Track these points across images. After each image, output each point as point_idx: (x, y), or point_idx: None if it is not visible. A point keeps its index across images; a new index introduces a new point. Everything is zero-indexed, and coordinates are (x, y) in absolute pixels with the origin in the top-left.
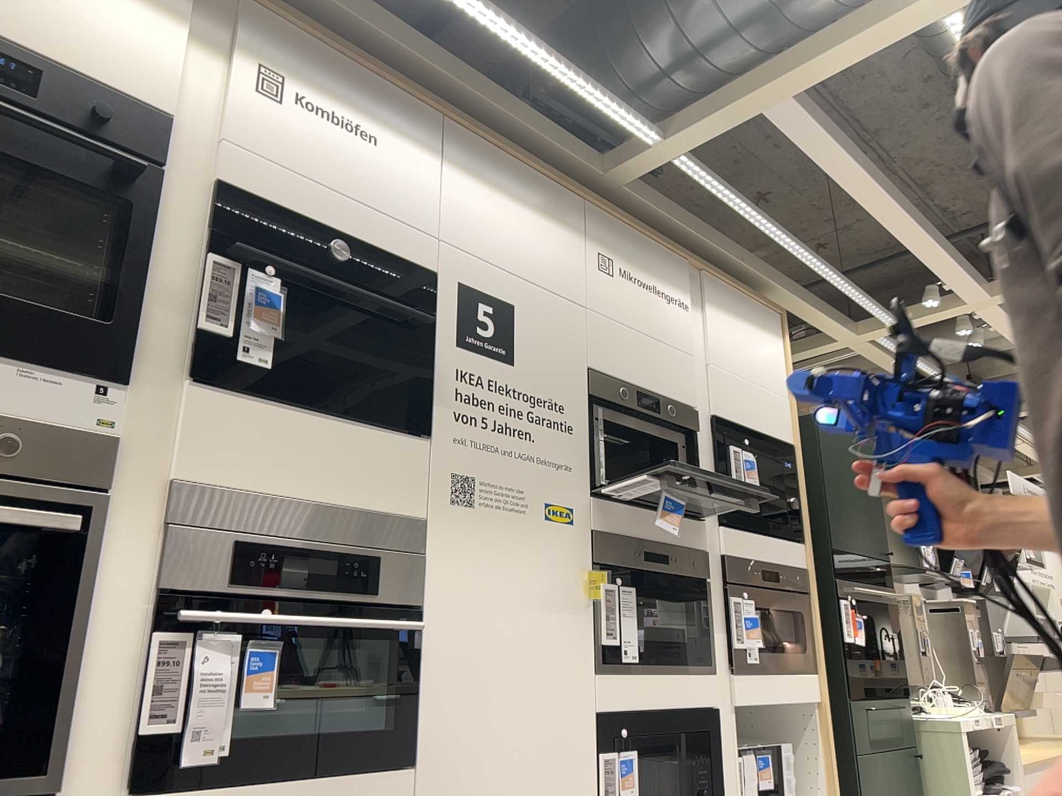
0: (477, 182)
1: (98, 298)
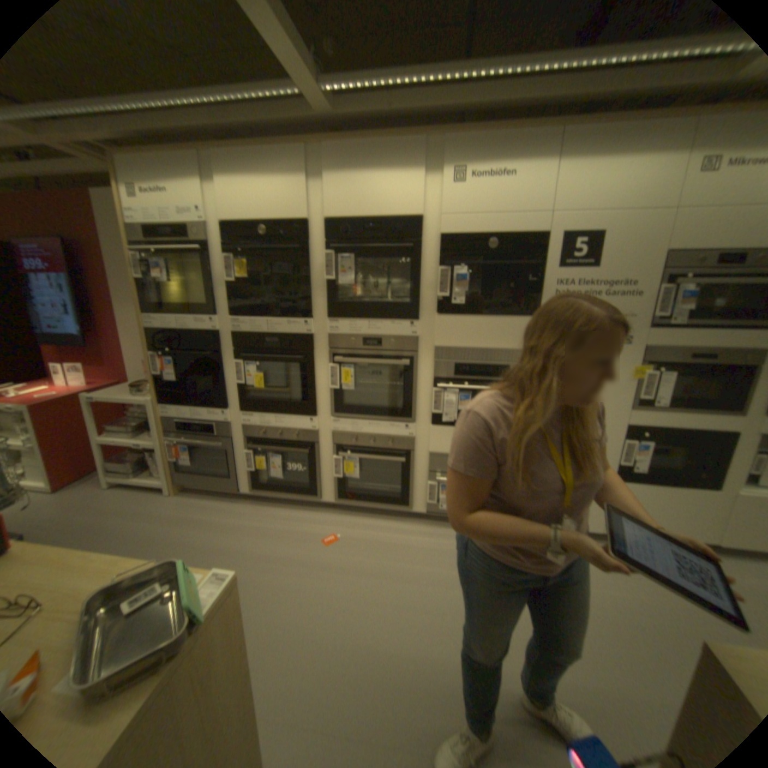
0: (585, 153)
1: (402, 290)
